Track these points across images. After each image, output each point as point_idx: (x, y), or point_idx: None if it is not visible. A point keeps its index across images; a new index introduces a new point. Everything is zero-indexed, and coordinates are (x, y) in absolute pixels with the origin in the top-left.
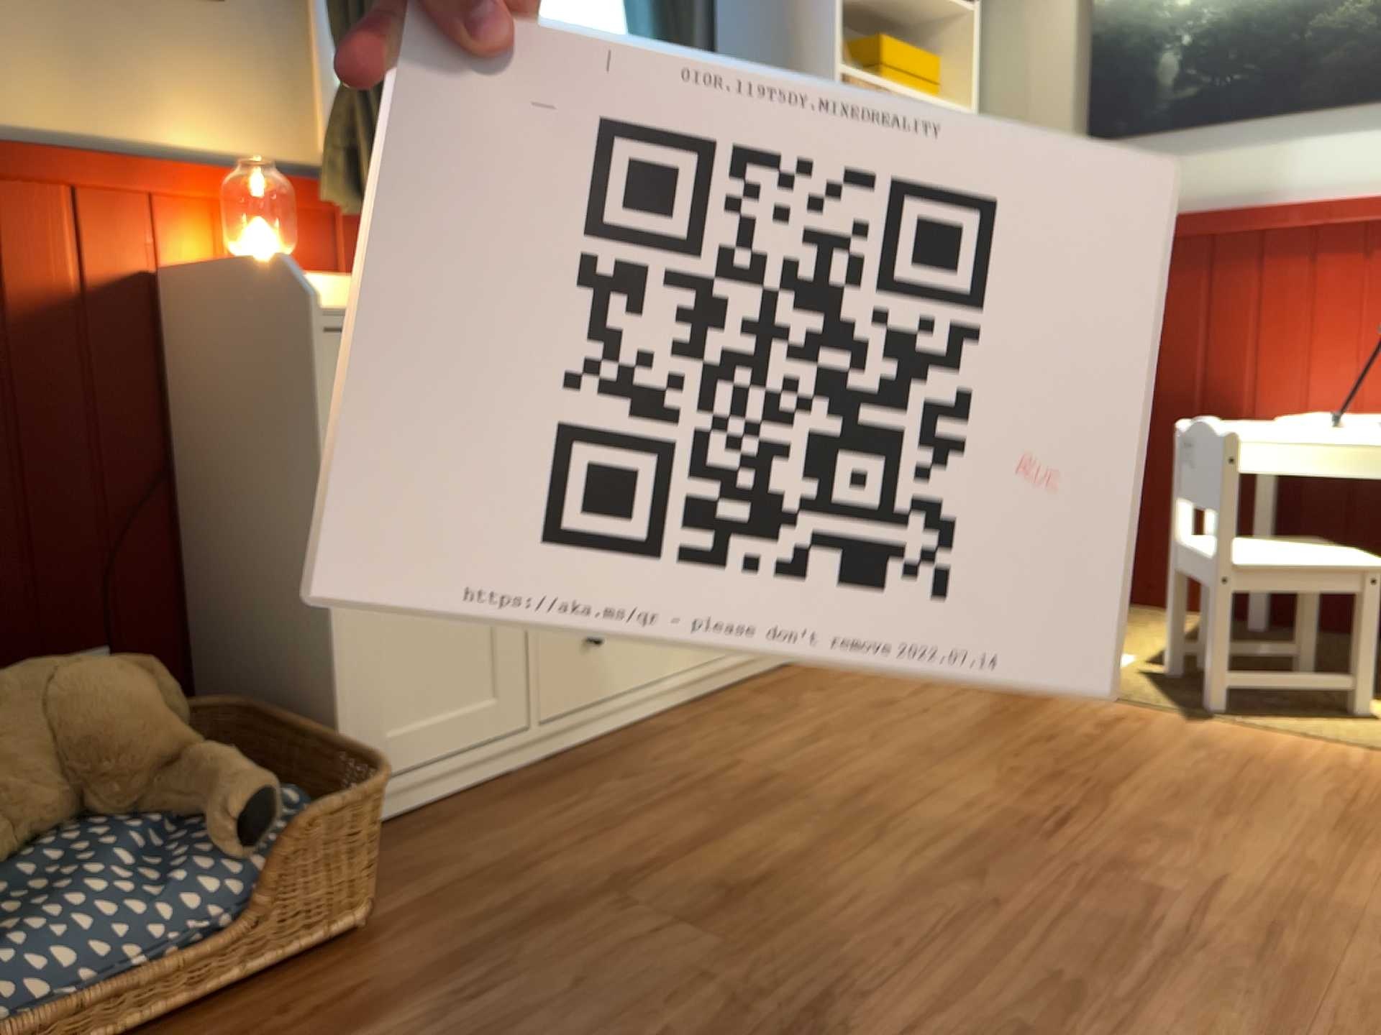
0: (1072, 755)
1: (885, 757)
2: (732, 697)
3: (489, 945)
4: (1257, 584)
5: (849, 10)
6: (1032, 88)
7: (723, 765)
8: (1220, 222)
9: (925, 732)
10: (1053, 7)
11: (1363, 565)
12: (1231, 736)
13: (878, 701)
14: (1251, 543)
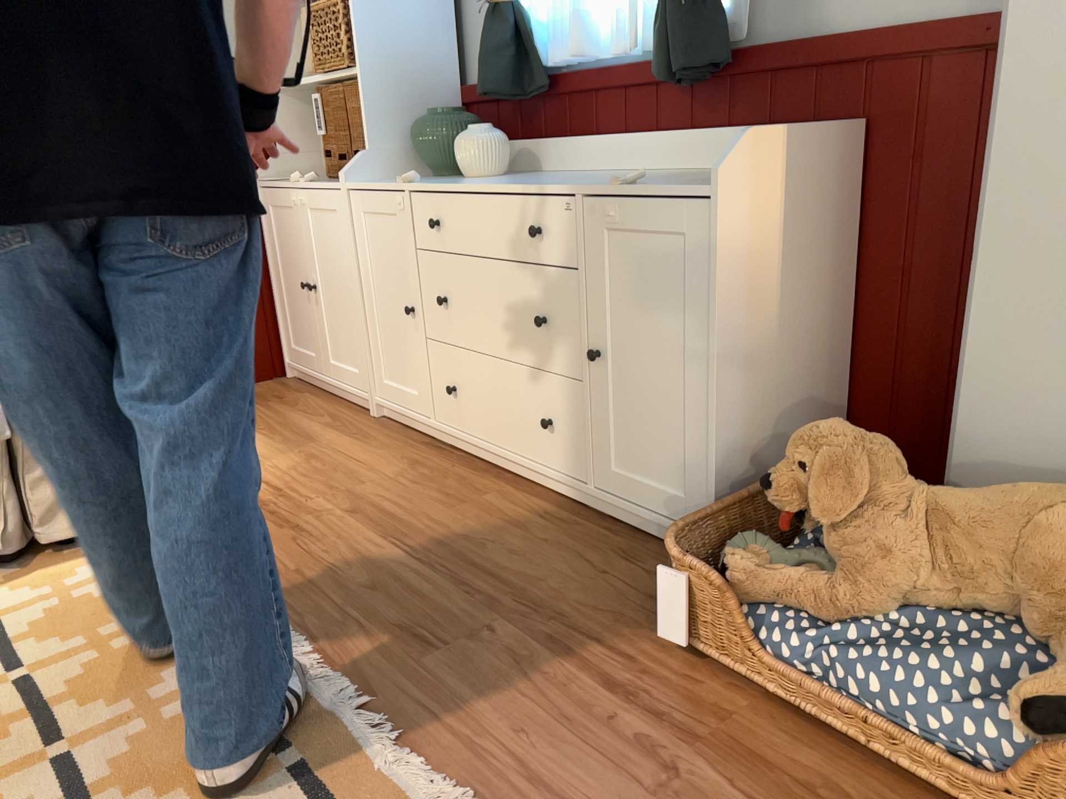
0: None
1: None
2: None
3: None
4: None
5: None
6: None
7: None
8: None
9: None
10: None
11: None
12: None
13: None
14: None
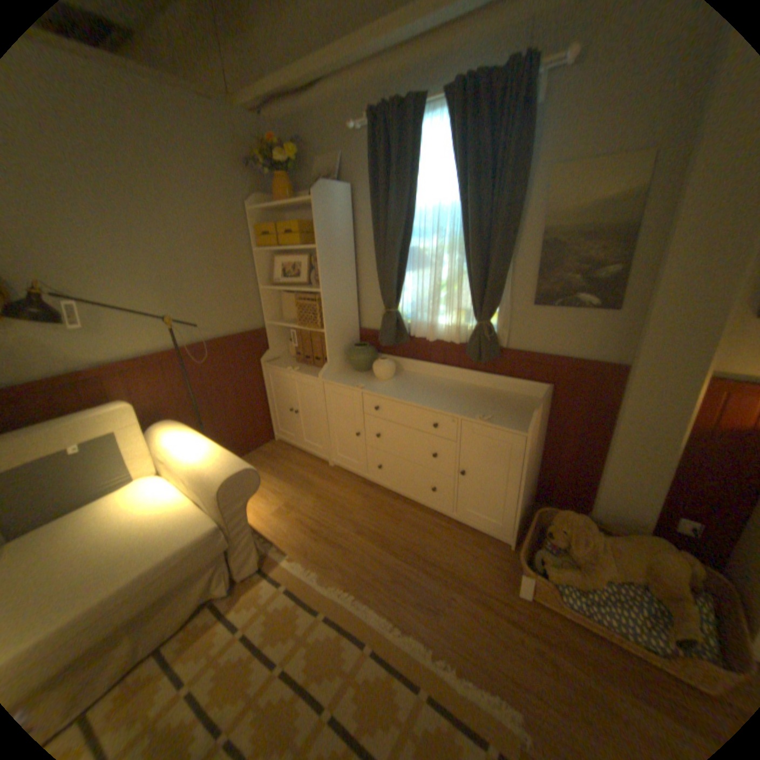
0: None
1: None
2: None
3: None
4: None
5: None
6: None
7: None
8: None
9: None
10: None
11: None
12: None
13: None
14: None
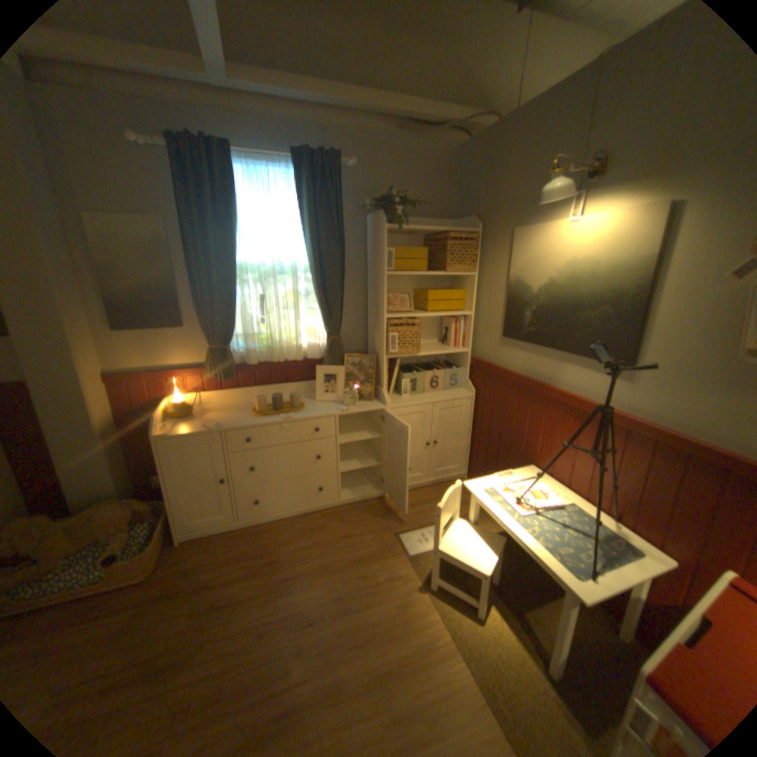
0: (360, 590)
1: (313, 565)
2: (315, 516)
3: (155, 600)
4: (446, 559)
5: (427, 274)
6: (491, 308)
7: (273, 550)
8: (535, 386)
9: (338, 557)
10: (499, 277)
11: (483, 571)
12: (419, 606)
13: (346, 535)
14: (474, 533)
